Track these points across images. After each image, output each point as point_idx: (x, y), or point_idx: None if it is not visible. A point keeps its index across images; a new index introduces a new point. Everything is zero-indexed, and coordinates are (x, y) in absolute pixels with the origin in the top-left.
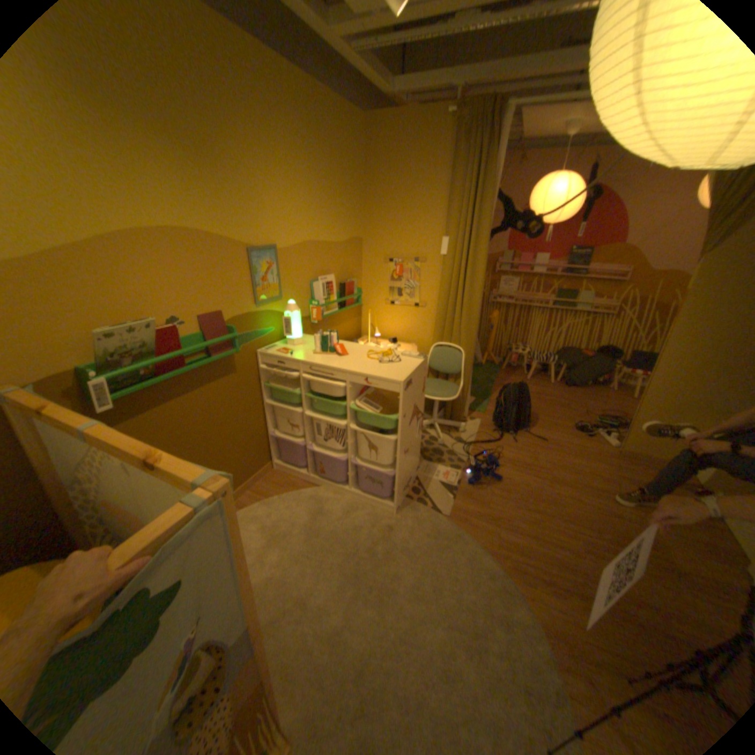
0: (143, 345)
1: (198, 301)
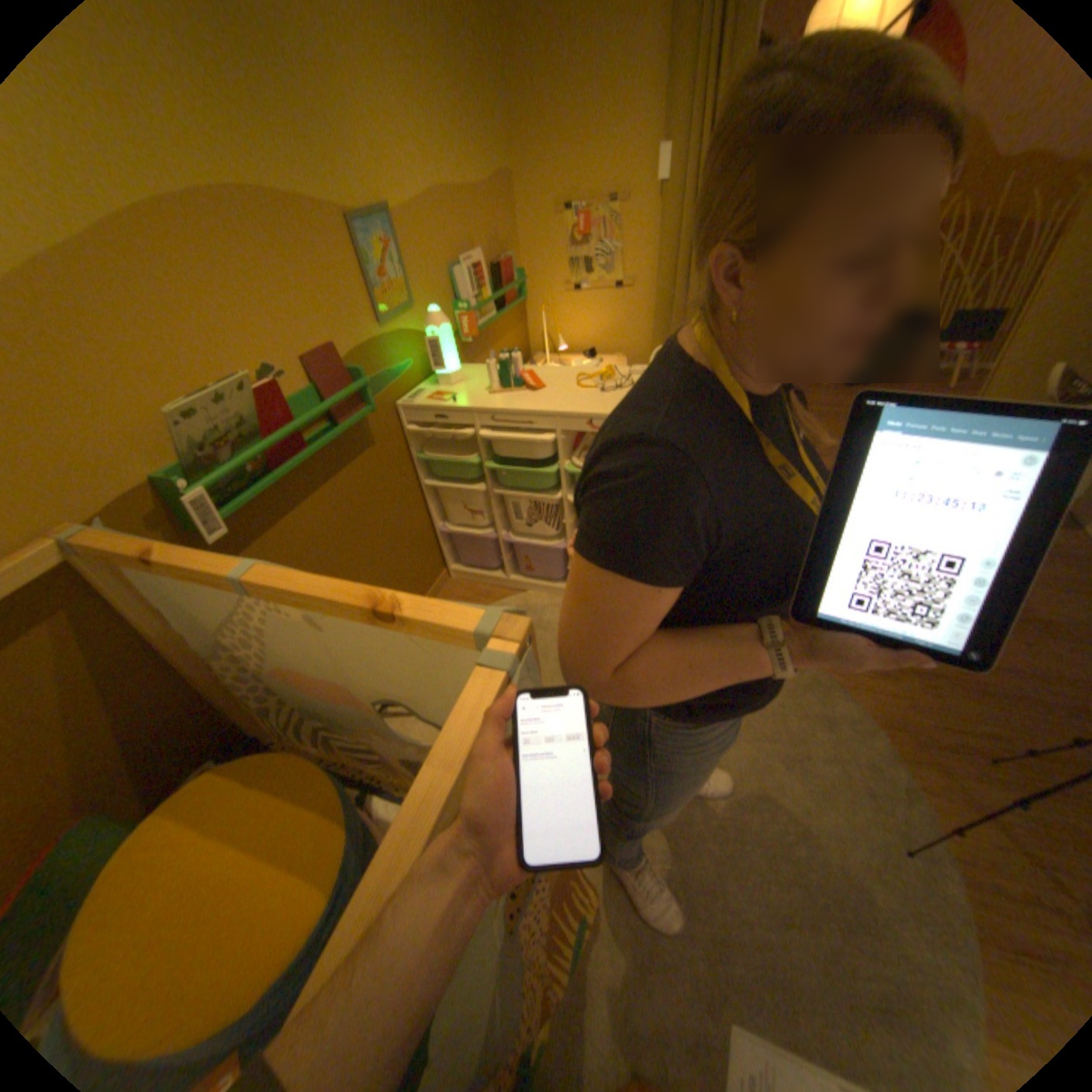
0: (239, 421)
1: (293, 329)
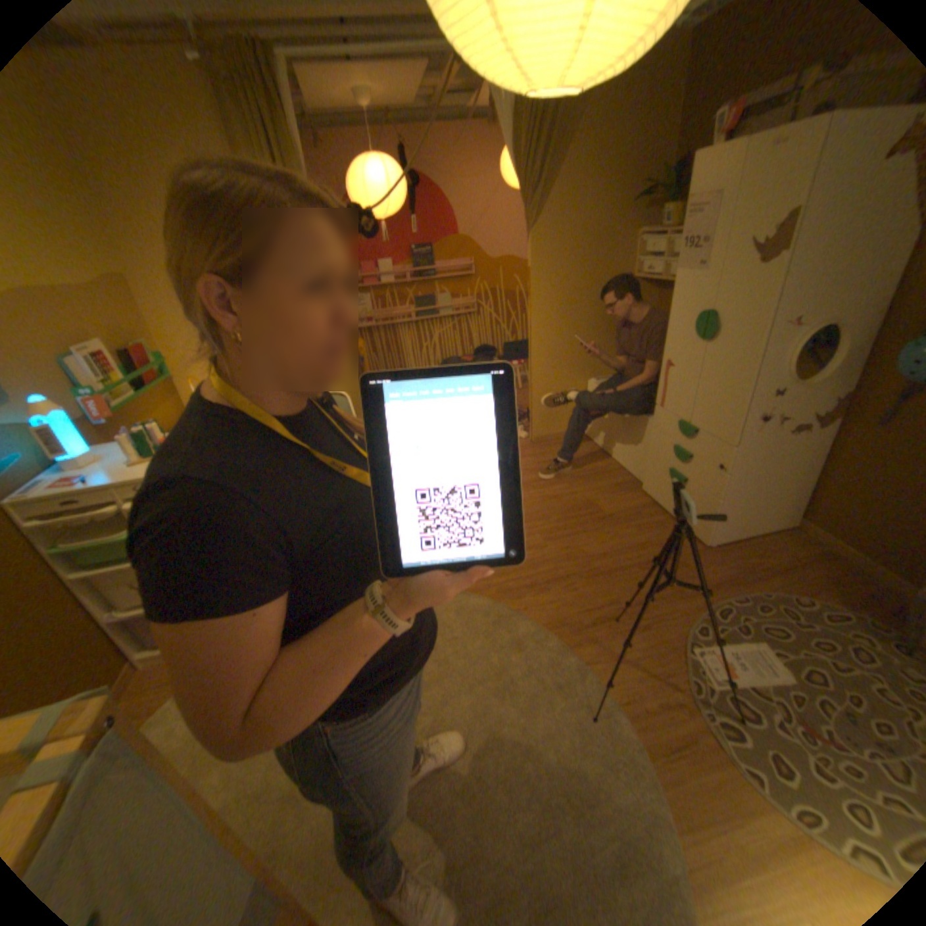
0: None
1: None
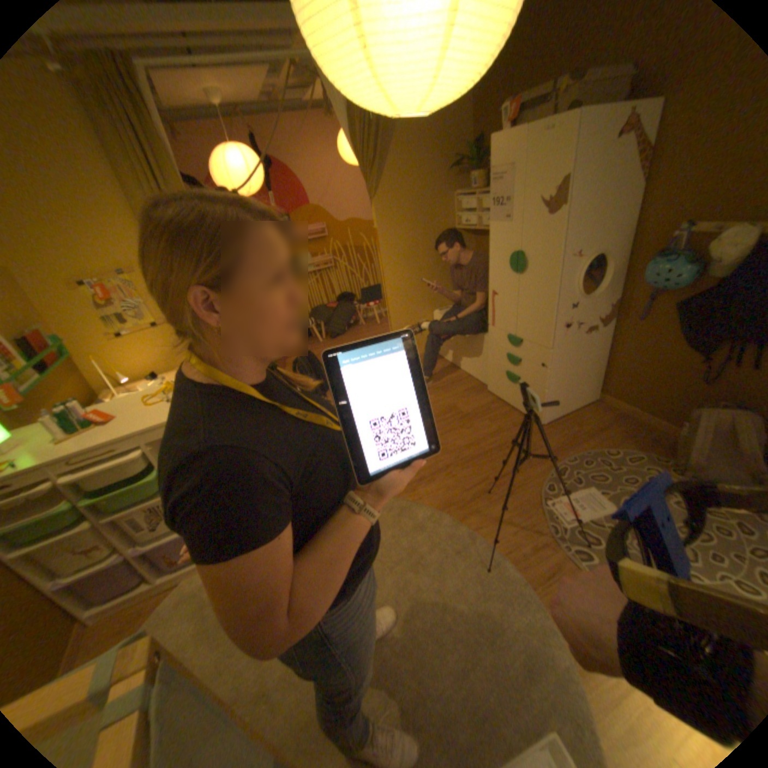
0: None
1: None
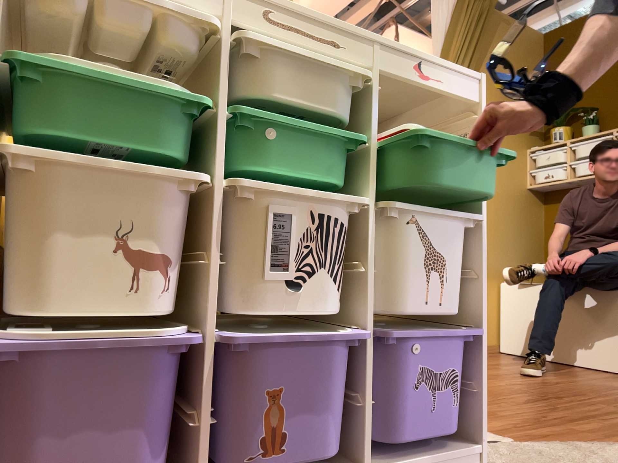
0: None
1: None
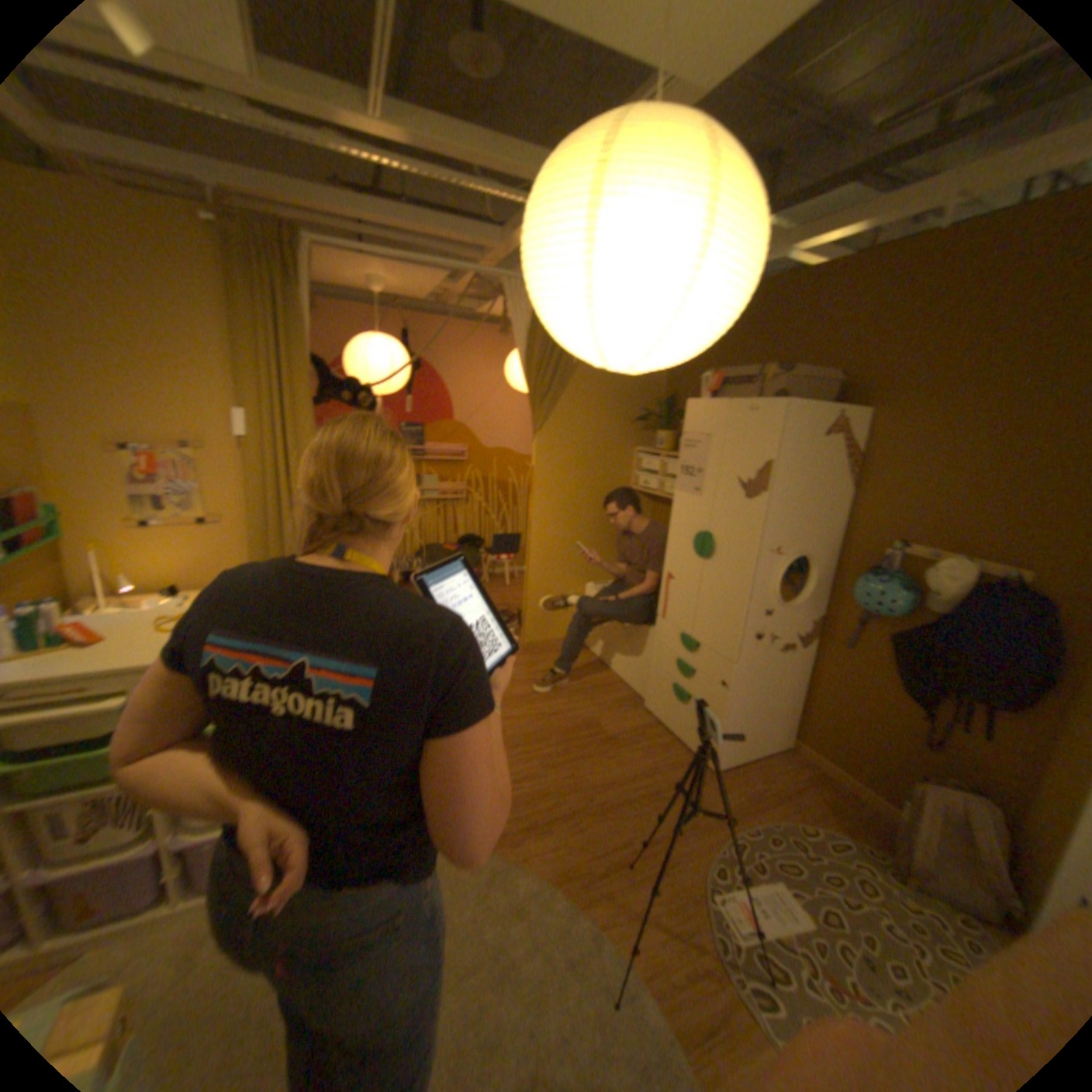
0: None
1: None
